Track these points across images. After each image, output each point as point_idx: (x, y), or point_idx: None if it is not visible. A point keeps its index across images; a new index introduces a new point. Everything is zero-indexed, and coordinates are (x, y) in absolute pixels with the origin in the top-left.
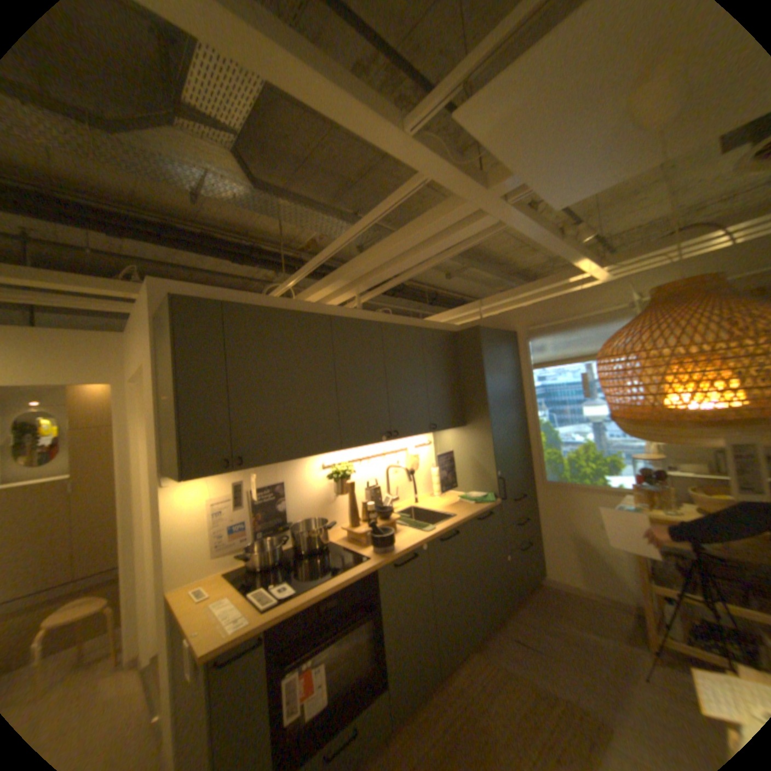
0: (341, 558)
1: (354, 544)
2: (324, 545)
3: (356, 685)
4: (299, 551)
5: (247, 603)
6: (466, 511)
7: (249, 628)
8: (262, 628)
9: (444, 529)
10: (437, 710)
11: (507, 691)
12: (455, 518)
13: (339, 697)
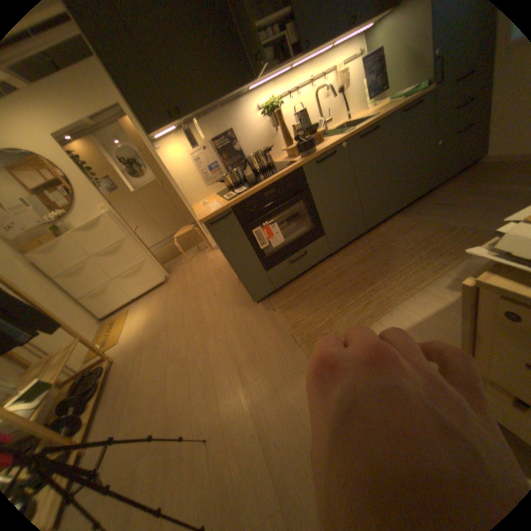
0: (280, 167)
1: (290, 157)
2: (271, 163)
3: (305, 233)
4: (255, 170)
5: (223, 198)
6: (391, 106)
7: (222, 206)
8: (228, 205)
9: (363, 126)
10: (363, 243)
11: (416, 229)
12: (377, 115)
13: (295, 239)
